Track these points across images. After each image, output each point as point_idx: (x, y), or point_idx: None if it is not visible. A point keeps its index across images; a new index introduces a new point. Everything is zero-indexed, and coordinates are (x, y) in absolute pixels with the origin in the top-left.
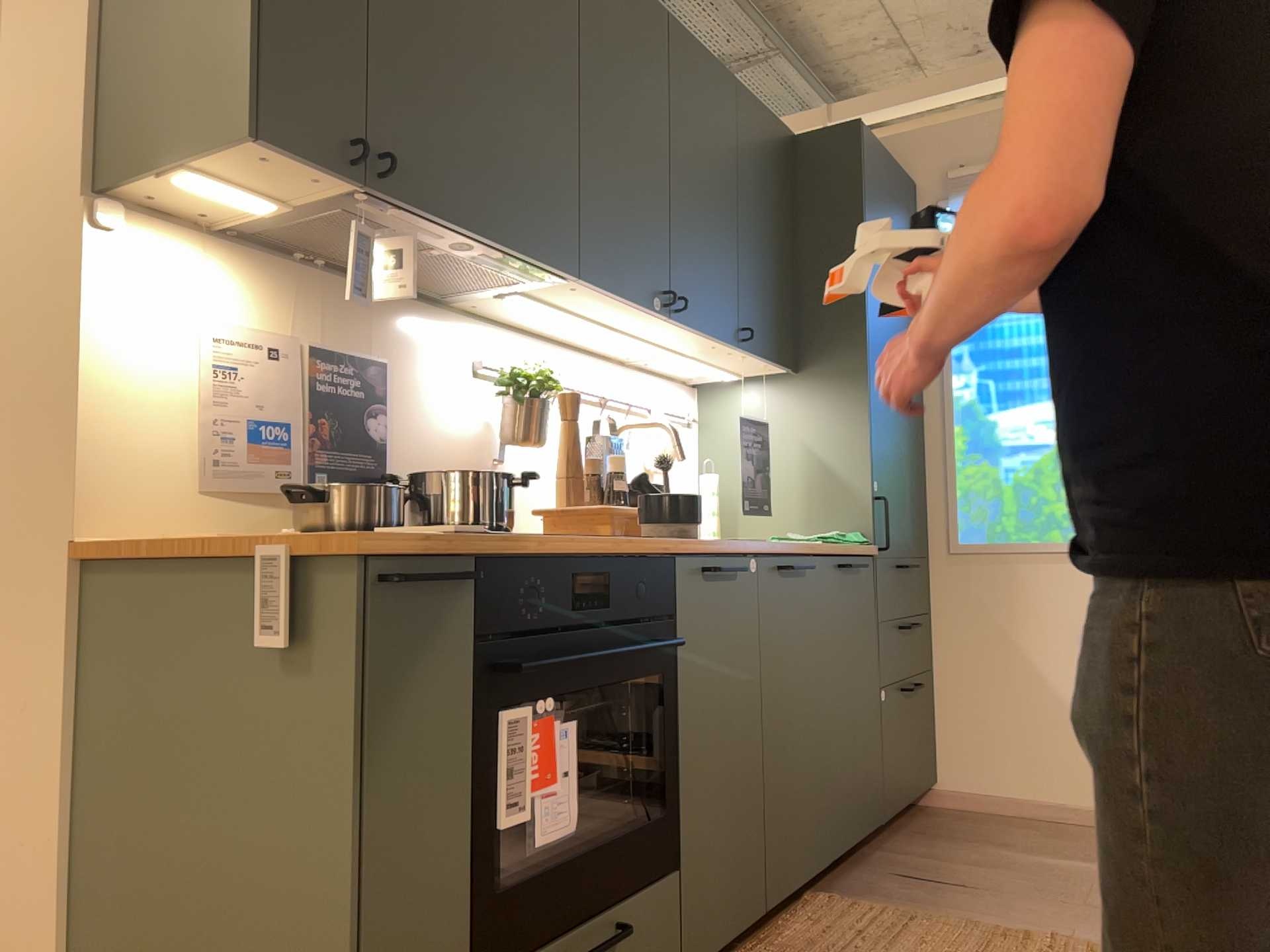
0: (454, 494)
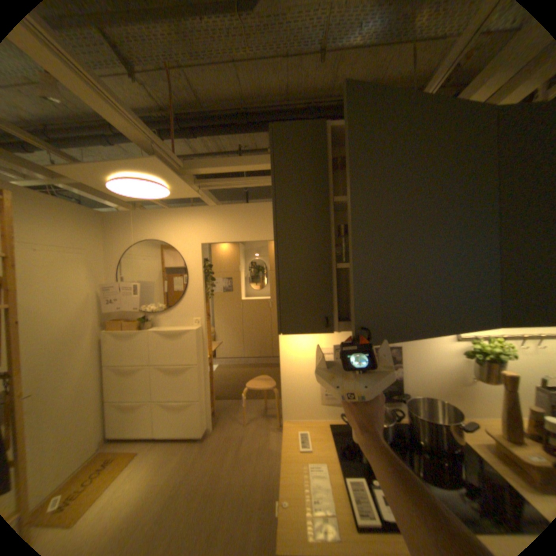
0: (423, 426)
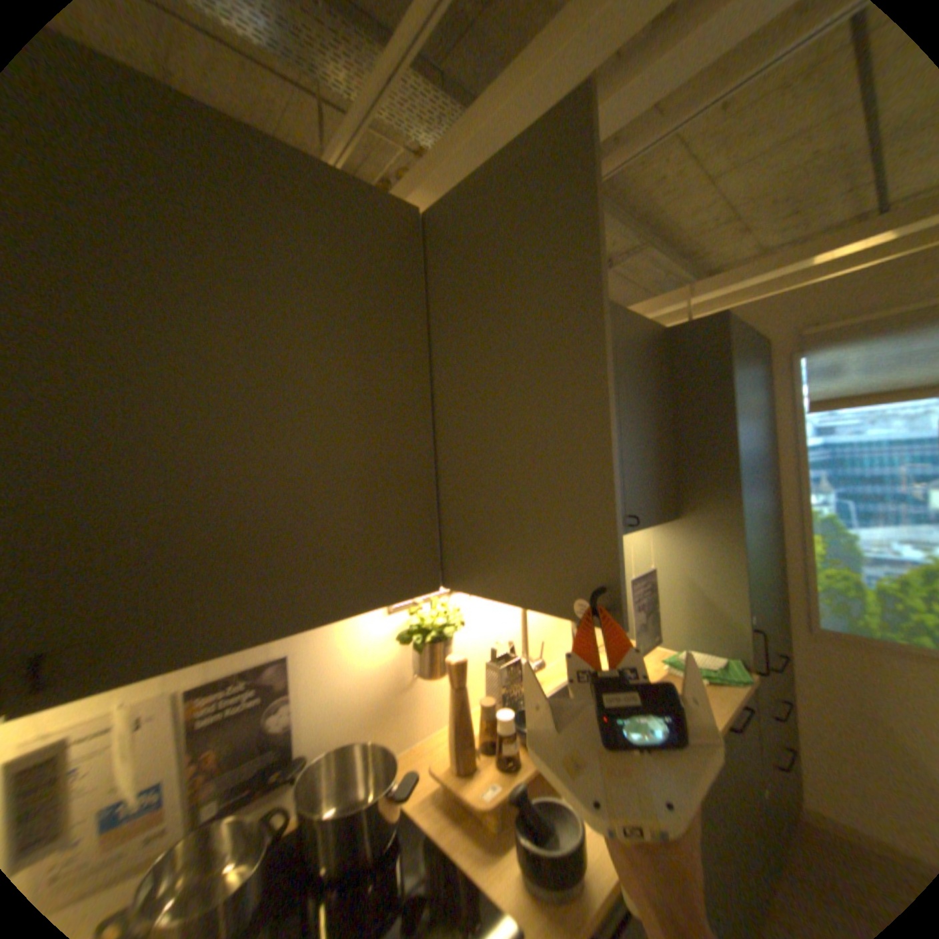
0: (326, 829)
